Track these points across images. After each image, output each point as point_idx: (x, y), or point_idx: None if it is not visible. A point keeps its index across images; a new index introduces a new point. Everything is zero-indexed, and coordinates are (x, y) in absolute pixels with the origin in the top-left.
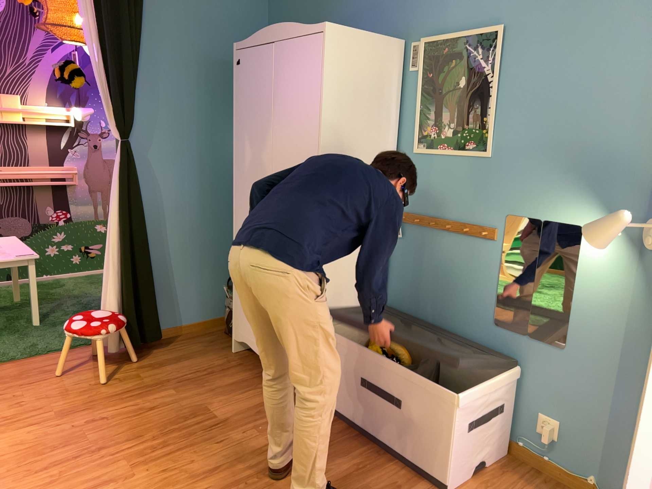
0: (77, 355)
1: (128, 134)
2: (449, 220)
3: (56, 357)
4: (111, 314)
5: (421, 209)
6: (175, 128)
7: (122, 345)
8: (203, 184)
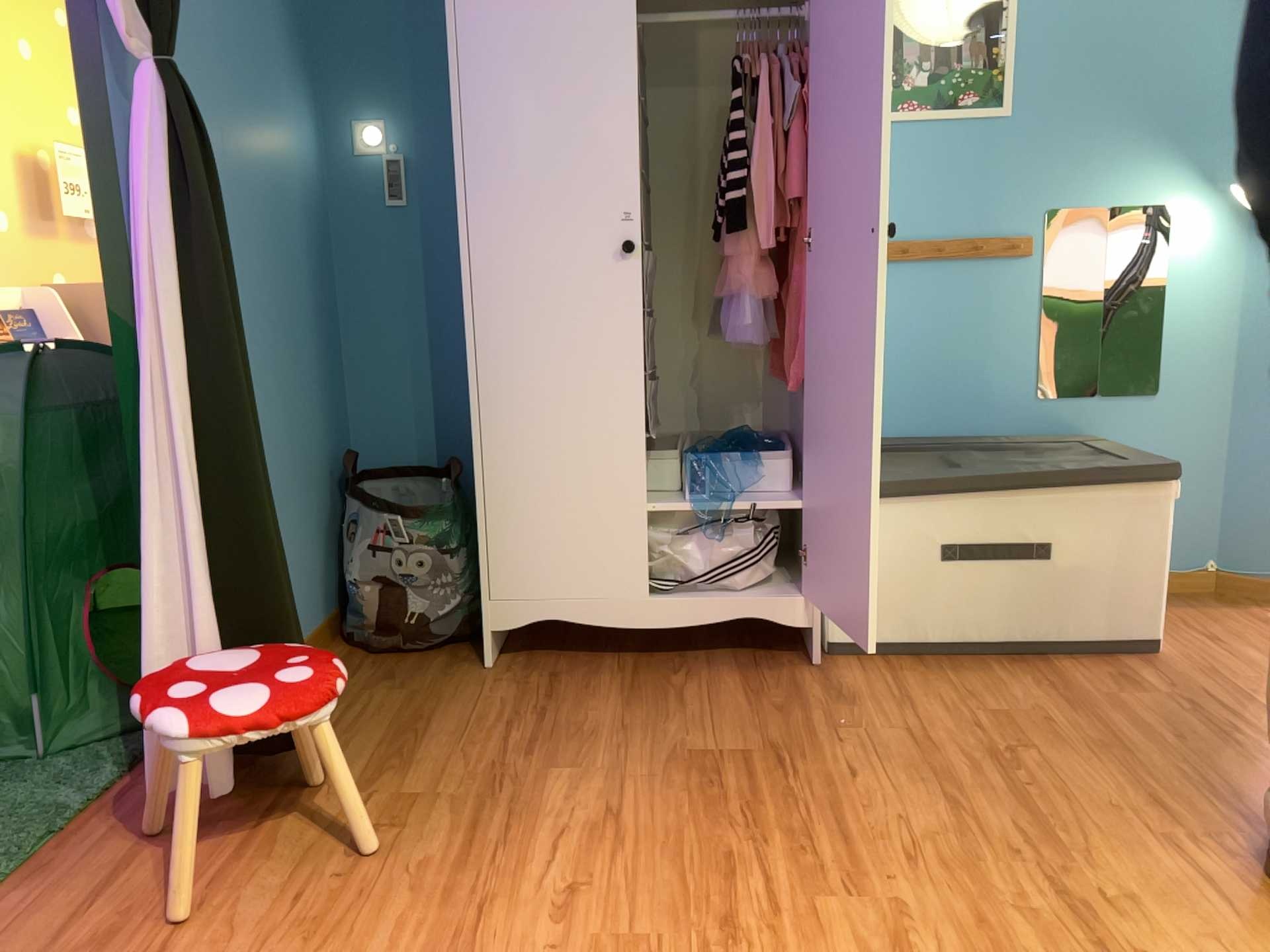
0: (93, 859)
1: (175, 42)
2: (934, 240)
3: (26, 900)
4: (191, 666)
5: None
6: (202, 59)
7: (284, 740)
8: (260, 242)
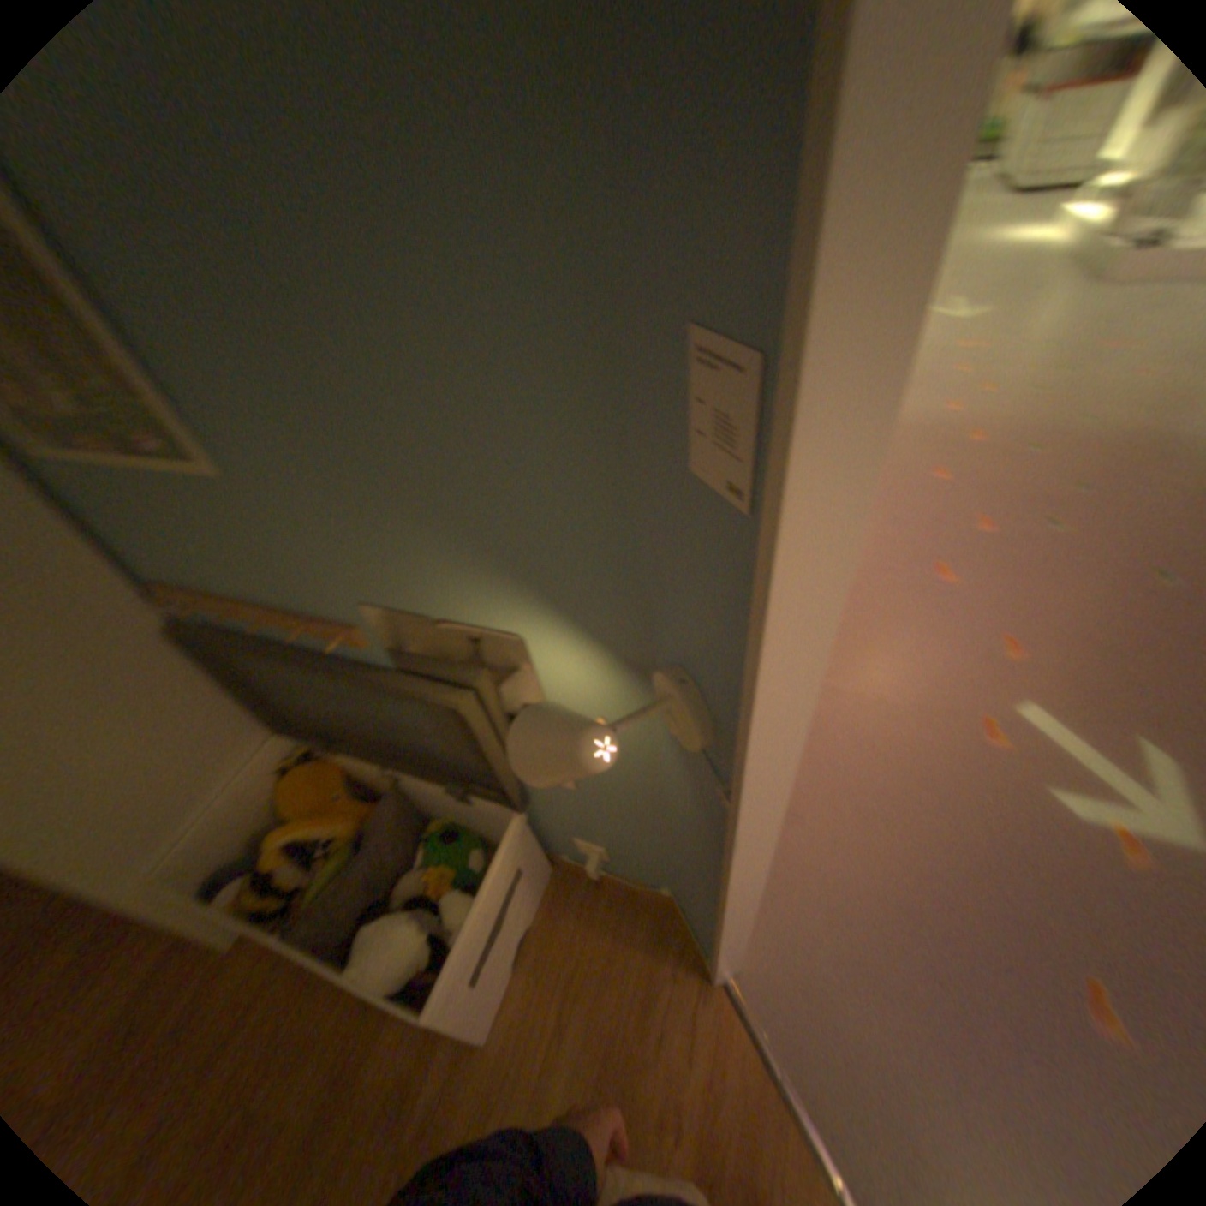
0: None
1: None
2: (249, 605)
3: None
4: None
5: (177, 581)
6: None
7: None
8: None
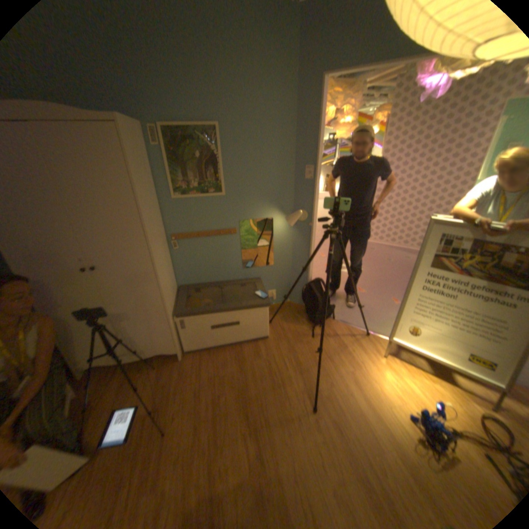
0: None
1: None
2: (207, 231)
3: None
4: None
5: (186, 230)
6: None
7: None
8: None
